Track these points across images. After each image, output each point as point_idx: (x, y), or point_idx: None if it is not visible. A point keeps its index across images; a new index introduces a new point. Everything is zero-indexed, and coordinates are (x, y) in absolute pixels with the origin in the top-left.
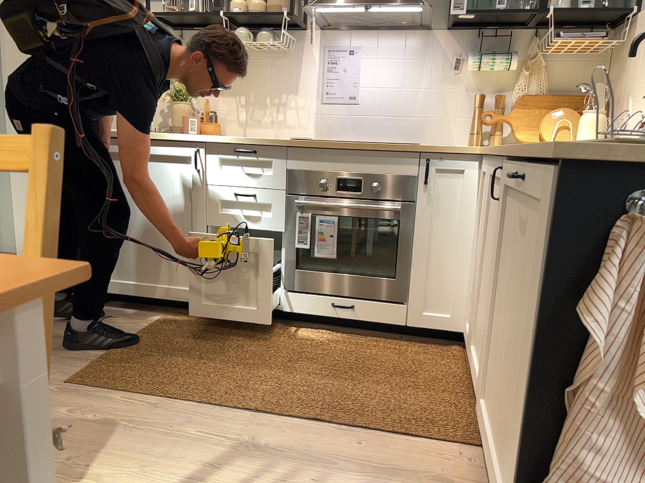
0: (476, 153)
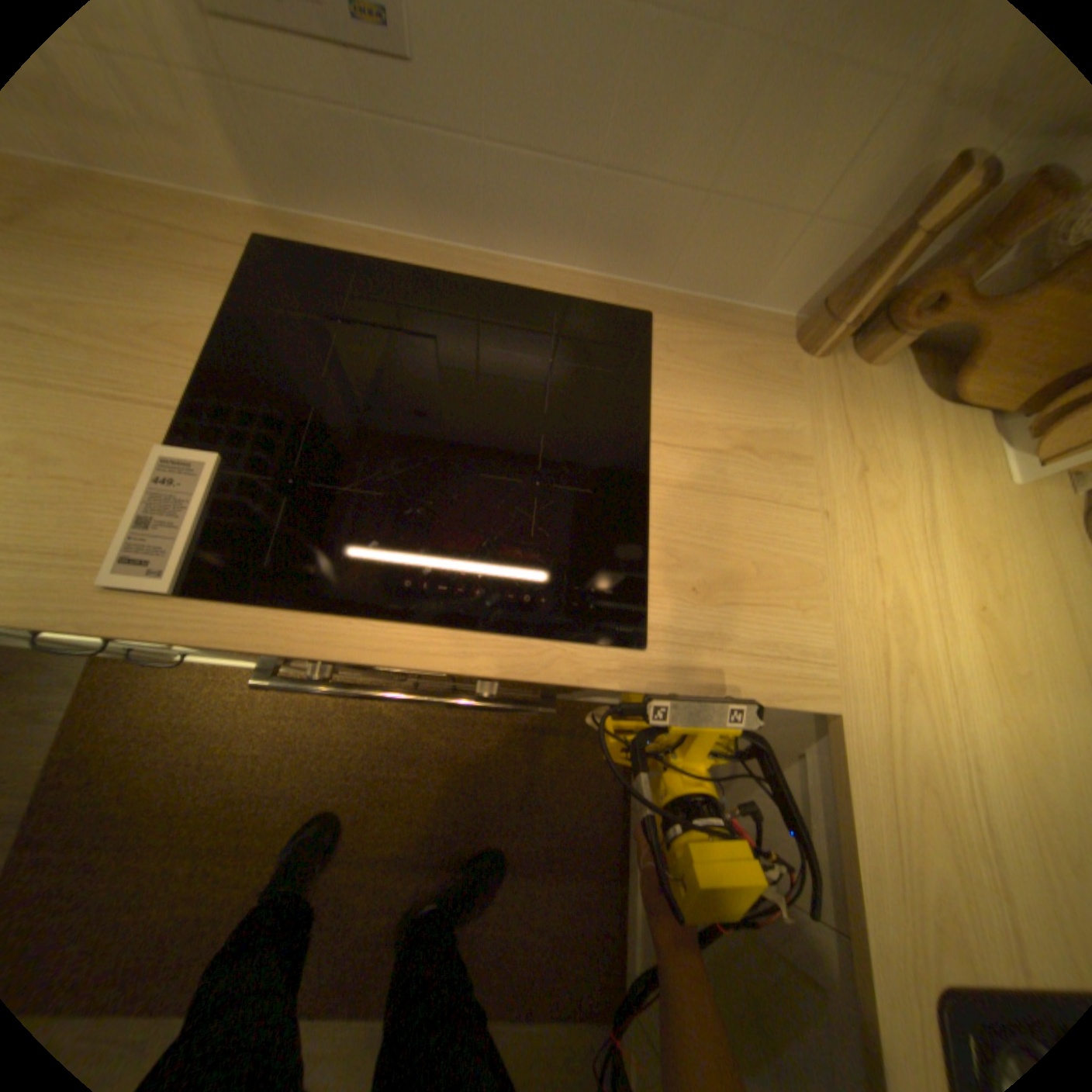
0: (820, 706)
